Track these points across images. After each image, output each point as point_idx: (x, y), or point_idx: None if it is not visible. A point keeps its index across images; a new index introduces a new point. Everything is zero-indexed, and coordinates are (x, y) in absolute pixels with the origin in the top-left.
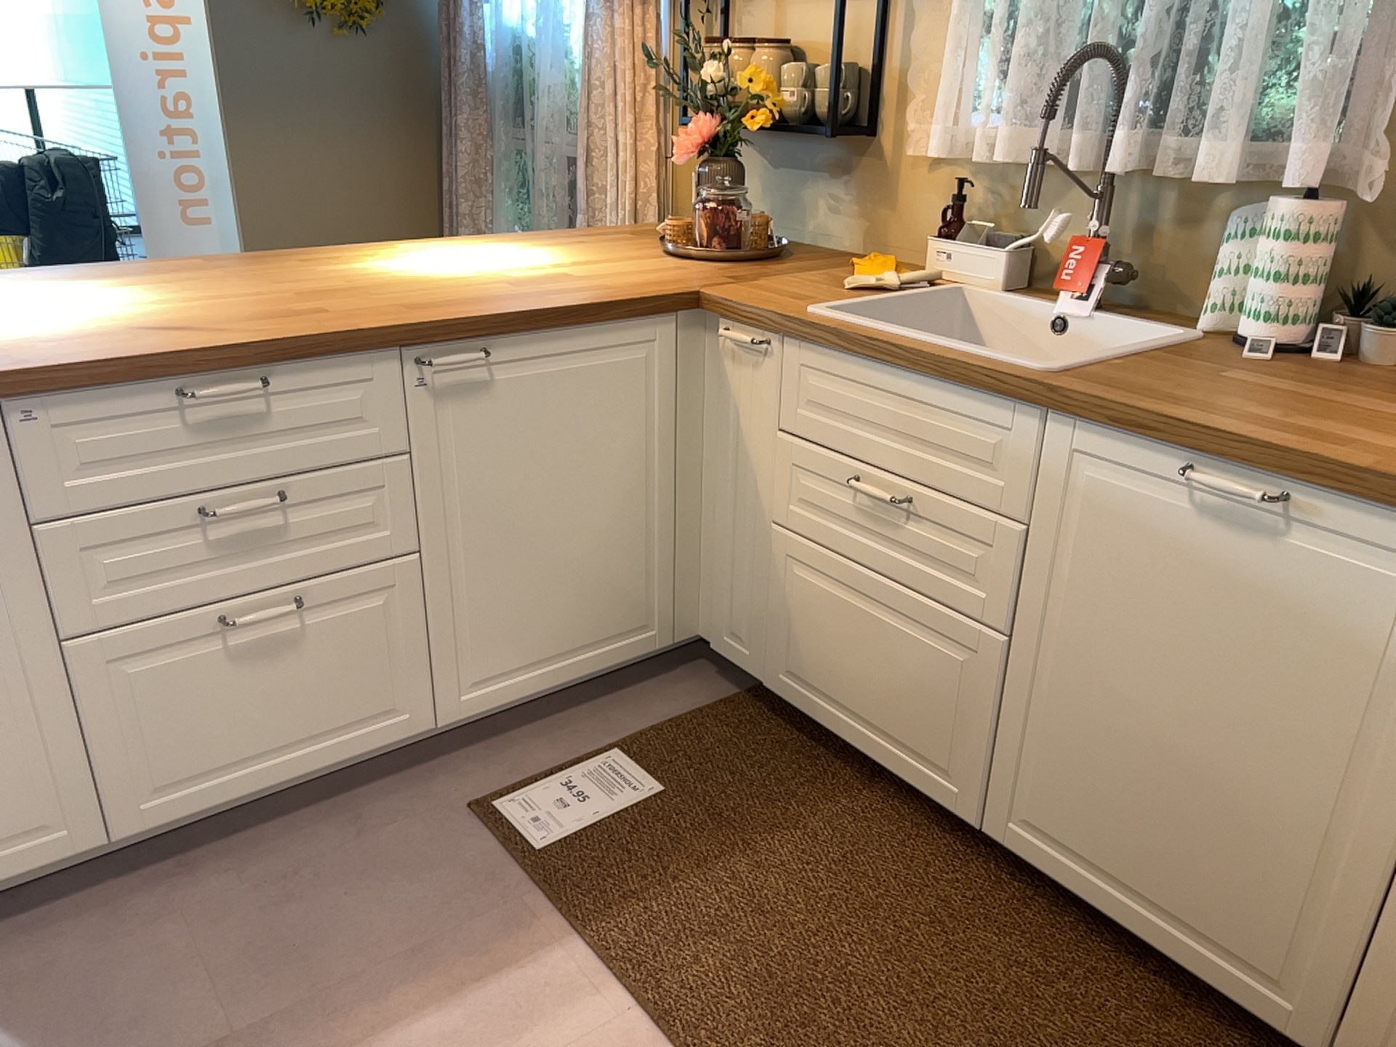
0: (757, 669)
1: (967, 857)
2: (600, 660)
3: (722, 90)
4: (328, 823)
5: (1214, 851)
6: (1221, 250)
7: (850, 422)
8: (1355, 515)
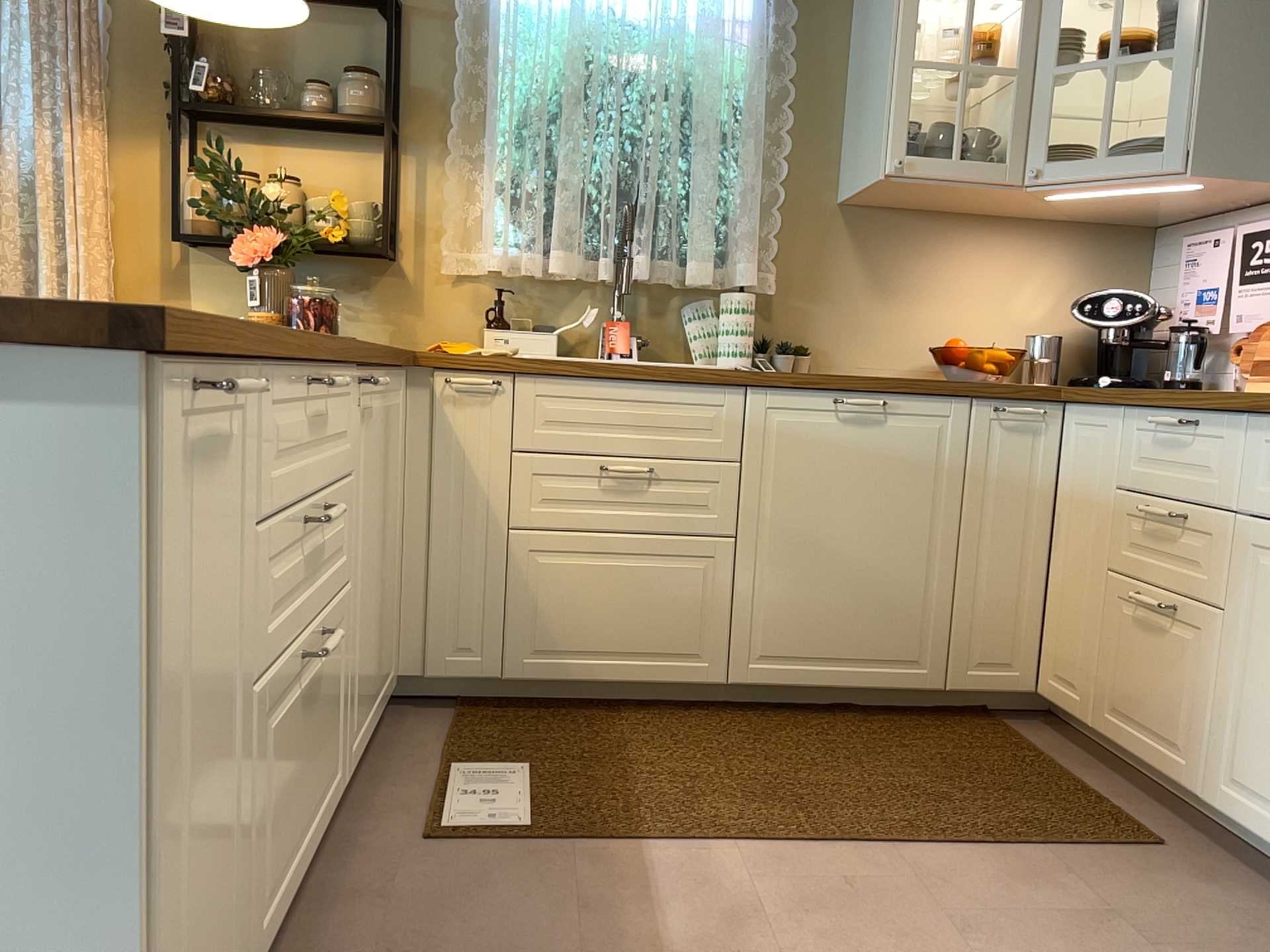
0: (491, 668)
1: (715, 715)
2: (381, 702)
3: (277, 208)
4: (328, 917)
5: (878, 606)
6: (684, 324)
7: (587, 429)
8: (915, 402)
